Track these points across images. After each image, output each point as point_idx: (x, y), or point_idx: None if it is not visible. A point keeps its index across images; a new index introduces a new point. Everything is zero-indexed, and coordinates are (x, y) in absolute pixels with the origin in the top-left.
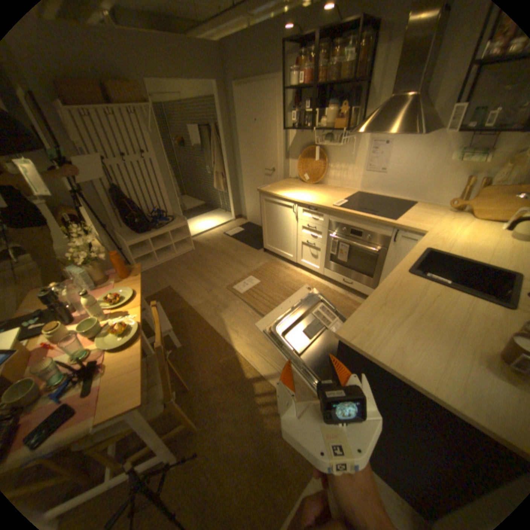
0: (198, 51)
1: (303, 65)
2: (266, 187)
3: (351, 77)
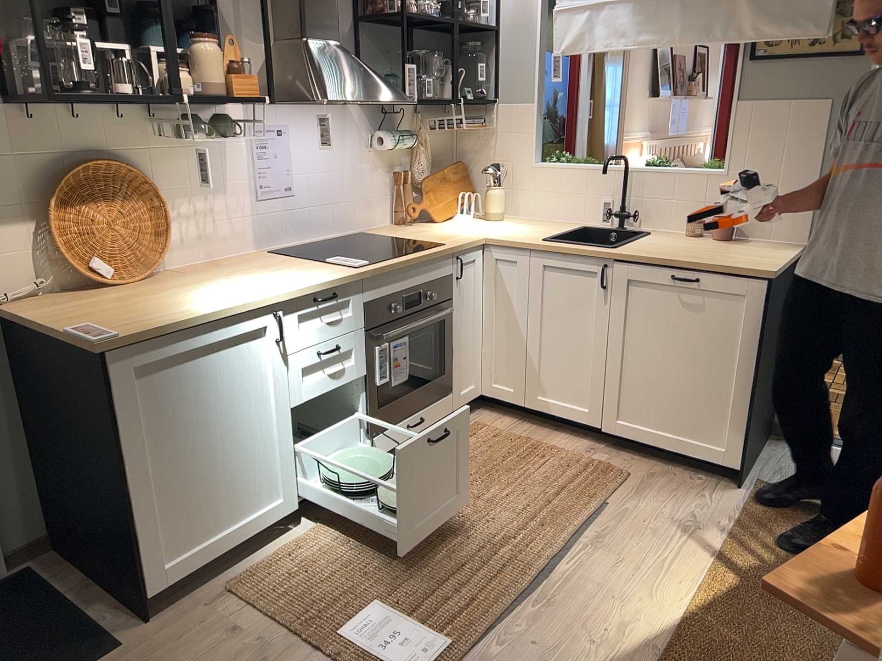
0: None
1: None
2: (99, 327)
3: None
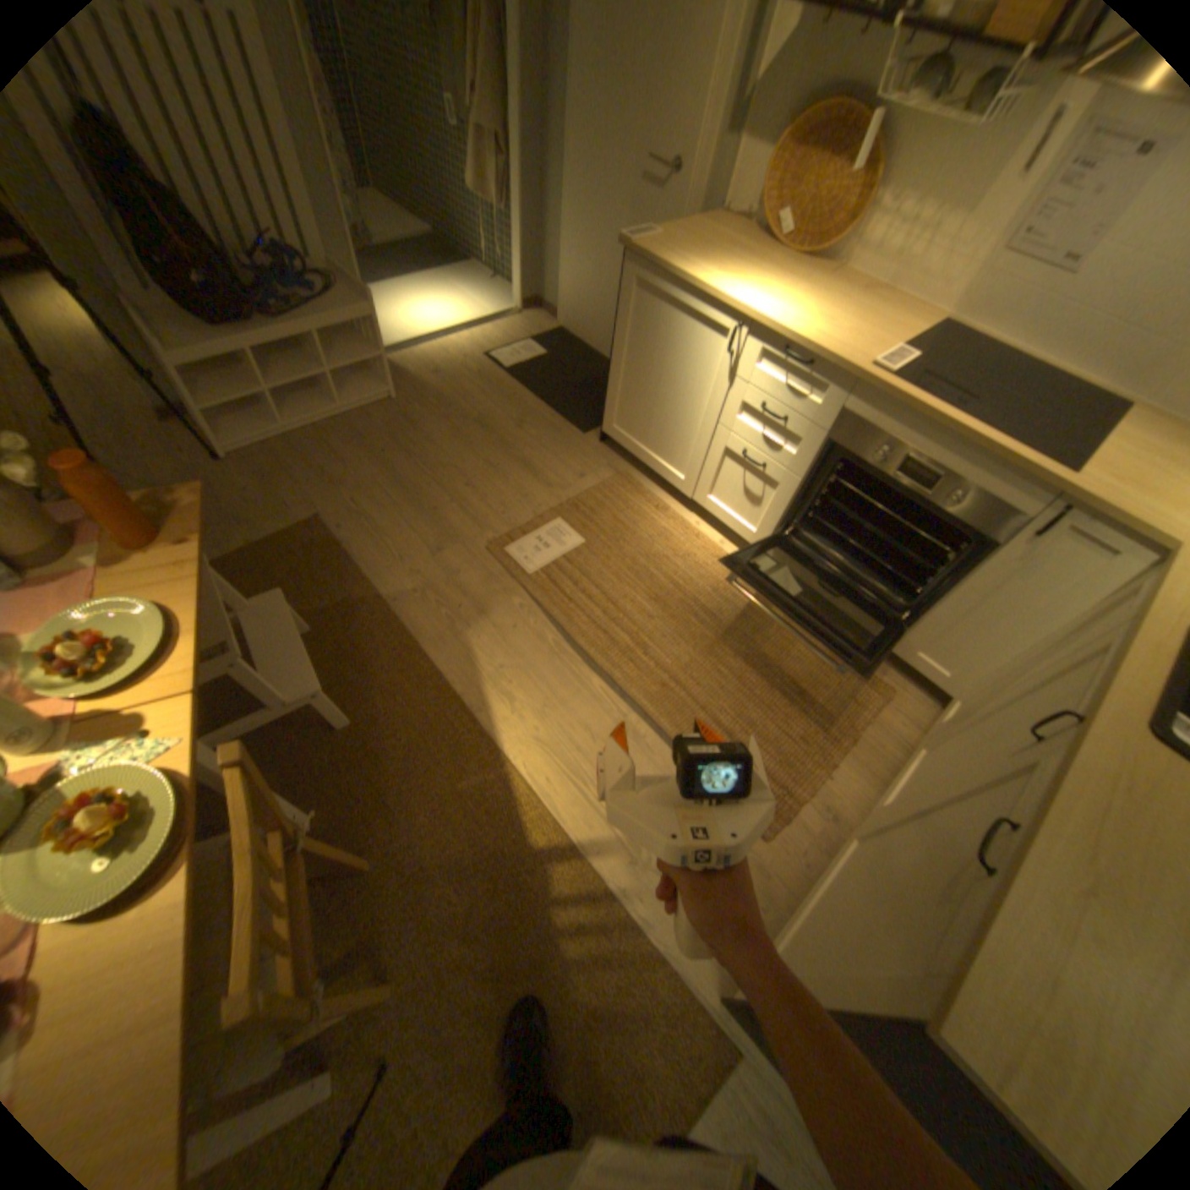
0: None
1: None
2: (654, 236)
3: None
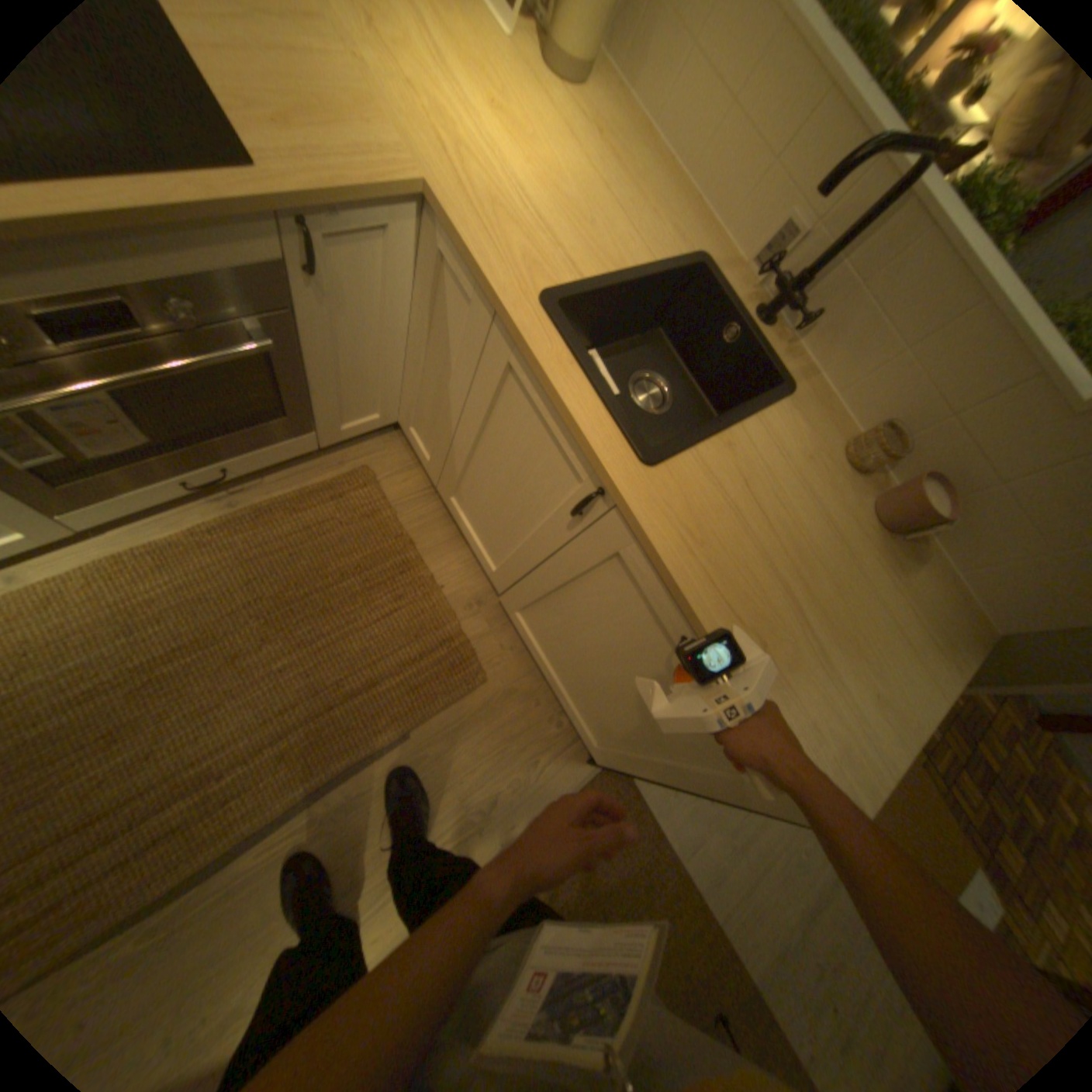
0: None
1: None
2: None
3: None
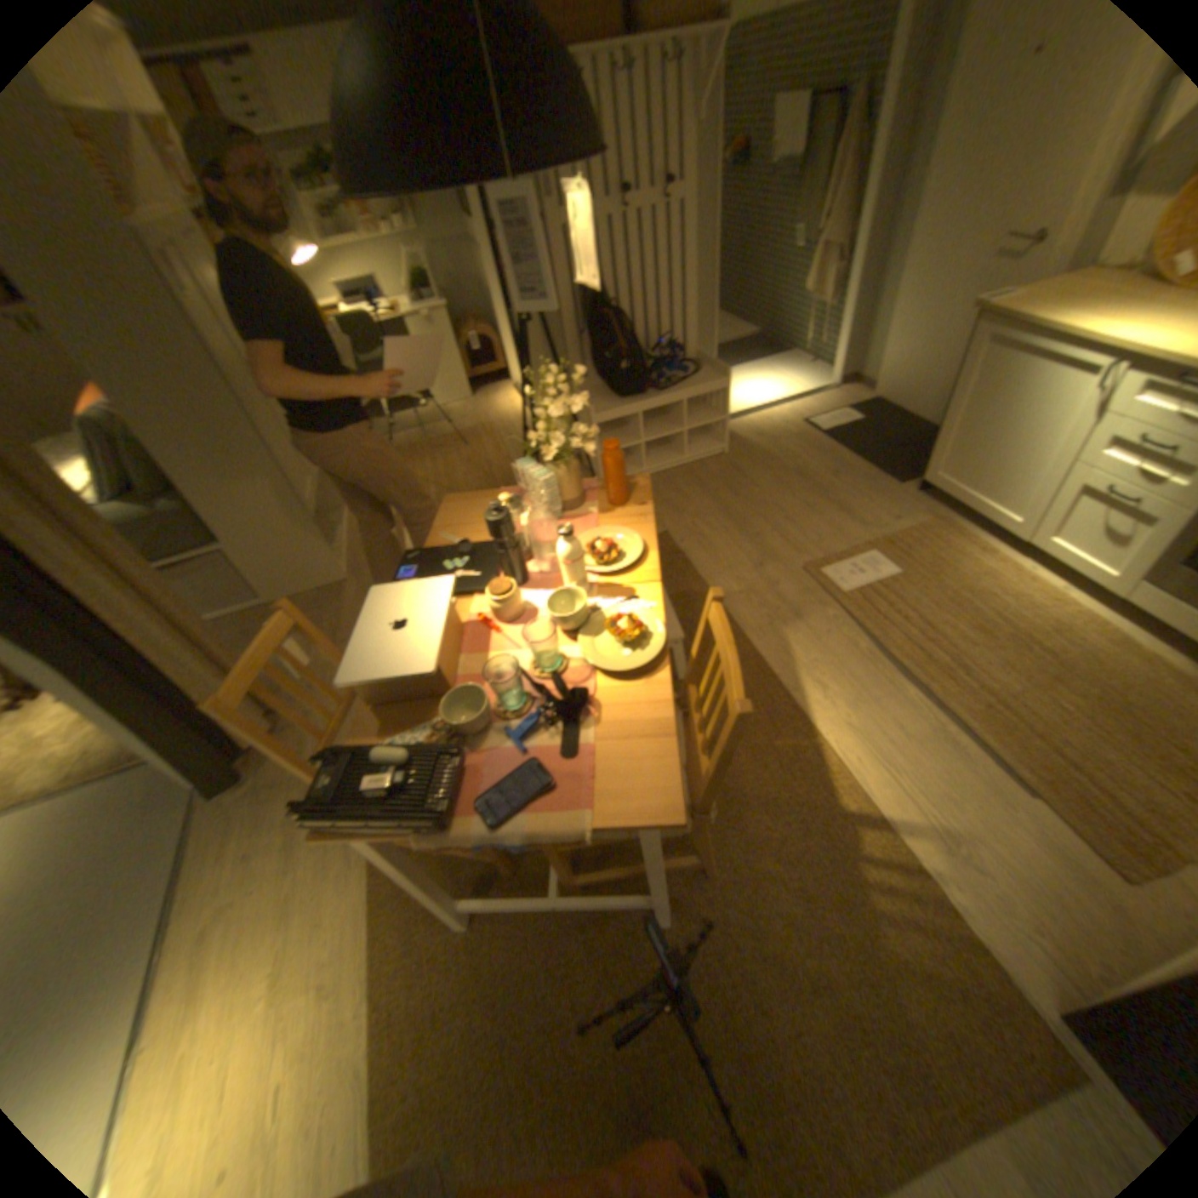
0: None
1: None
2: (1012, 296)
3: None
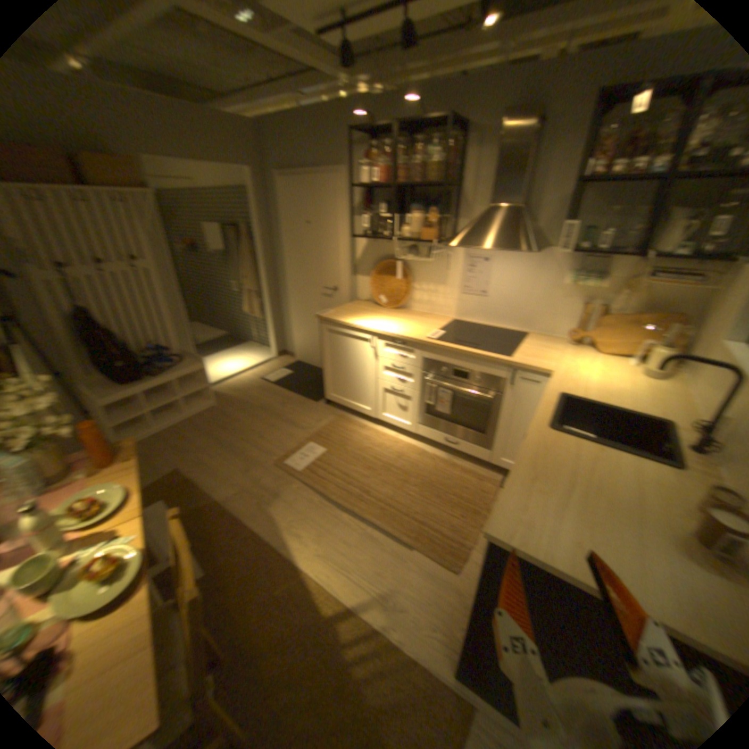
0: (221, 127)
1: (373, 159)
2: (328, 312)
3: (437, 180)
